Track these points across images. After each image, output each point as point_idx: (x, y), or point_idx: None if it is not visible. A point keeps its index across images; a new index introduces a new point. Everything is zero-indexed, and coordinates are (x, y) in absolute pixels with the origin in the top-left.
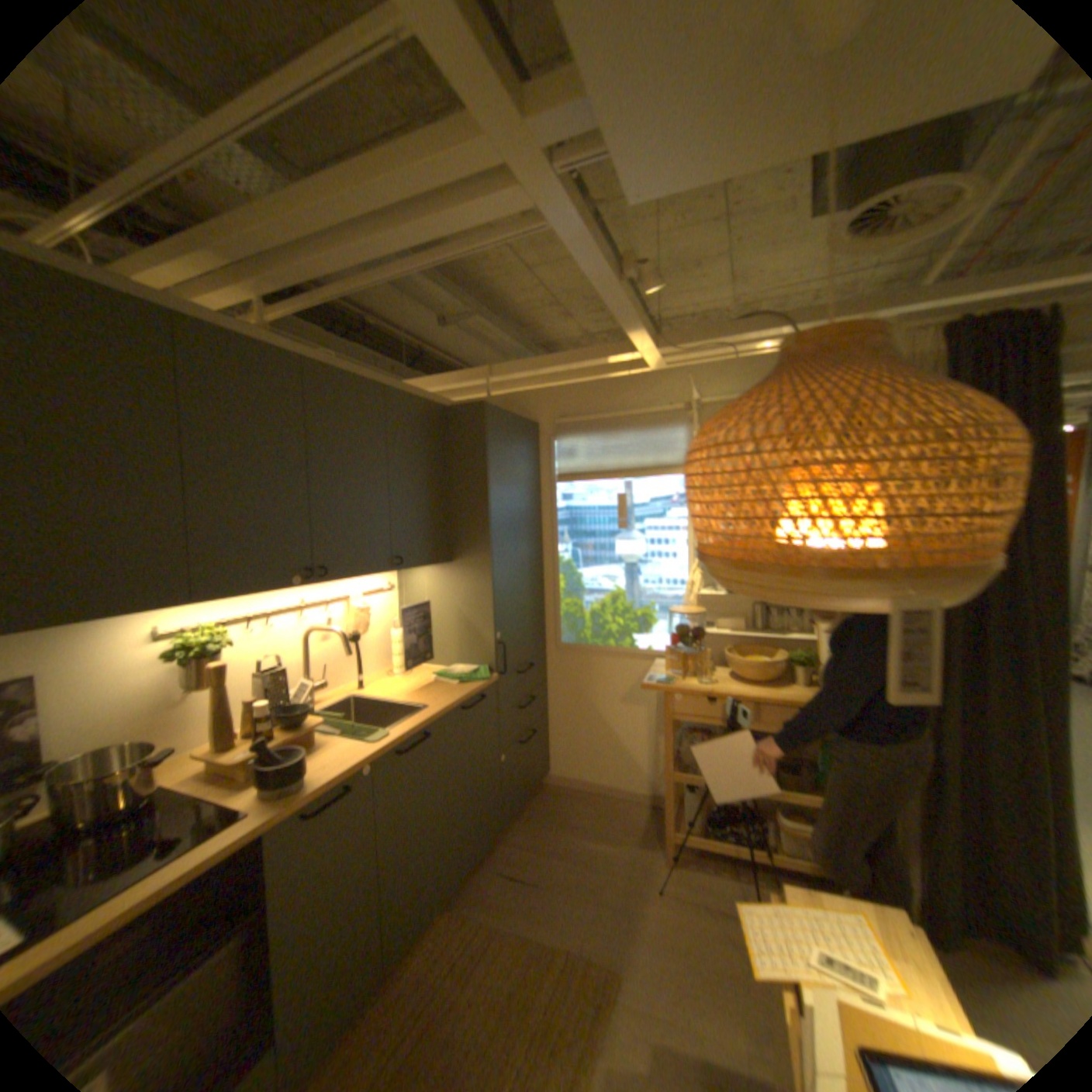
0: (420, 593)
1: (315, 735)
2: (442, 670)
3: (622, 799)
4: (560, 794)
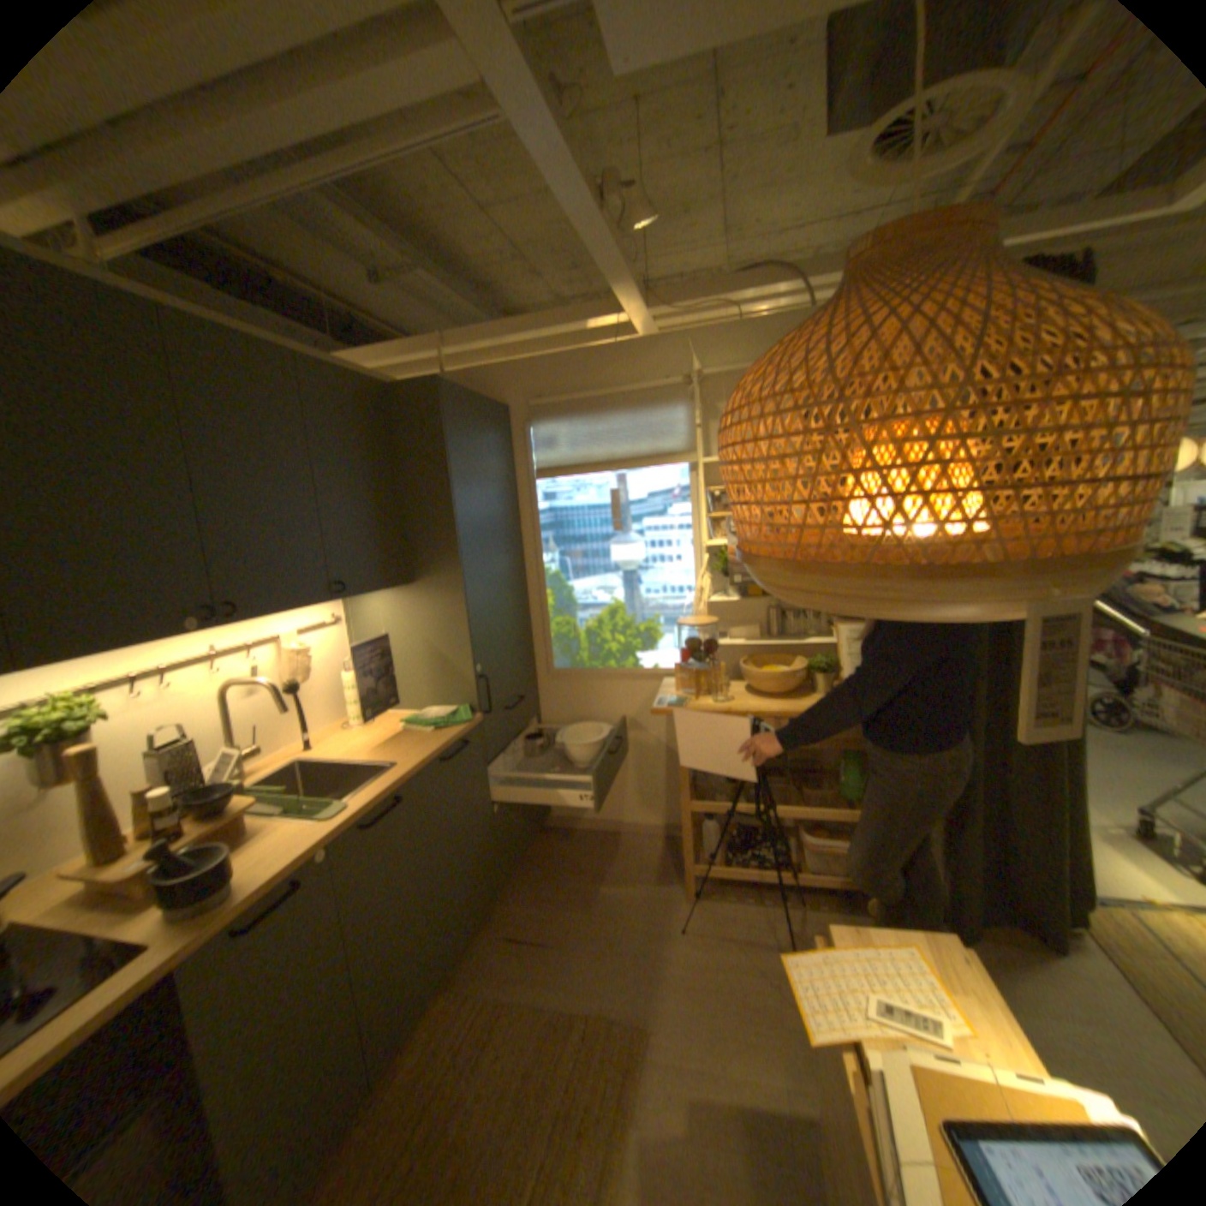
0: (374, 624)
1: (247, 818)
2: (412, 715)
3: (633, 833)
4: (564, 835)
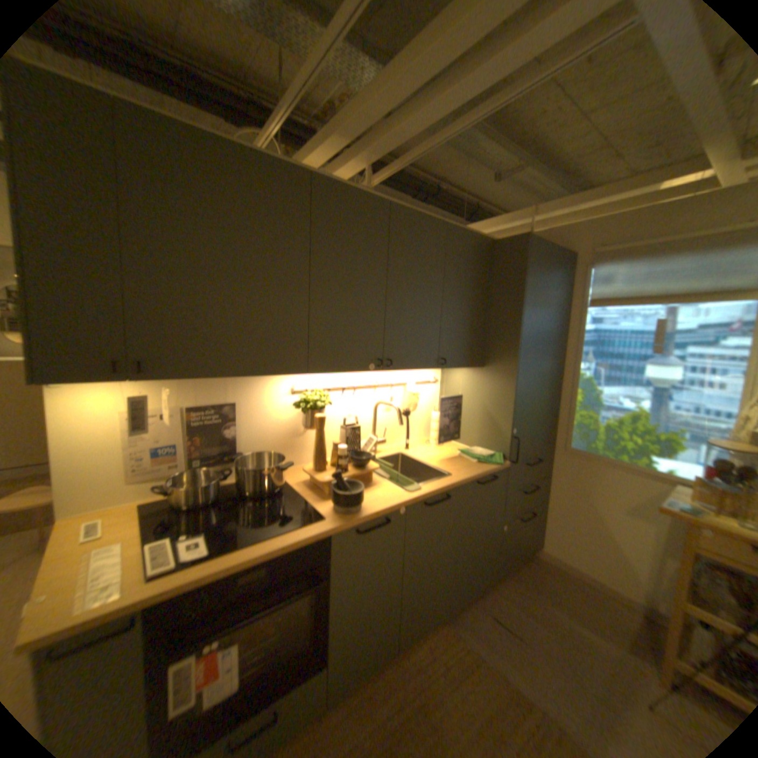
0: (455, 387)
1: (373, 474)
2: (465, 448)
3: (613, 597)
4: (551, 569)
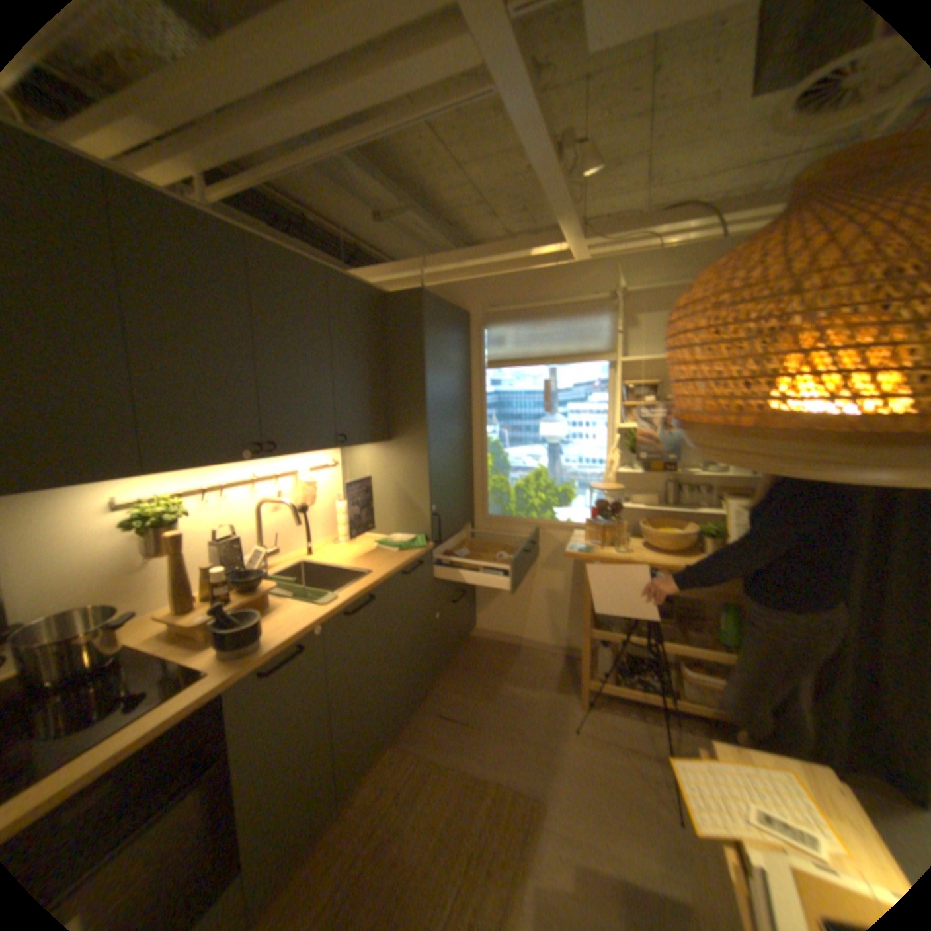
0: (362, 469)
1: (270, 597)
2: (383, 538)
3: (540, 650)
4: (485, 645)
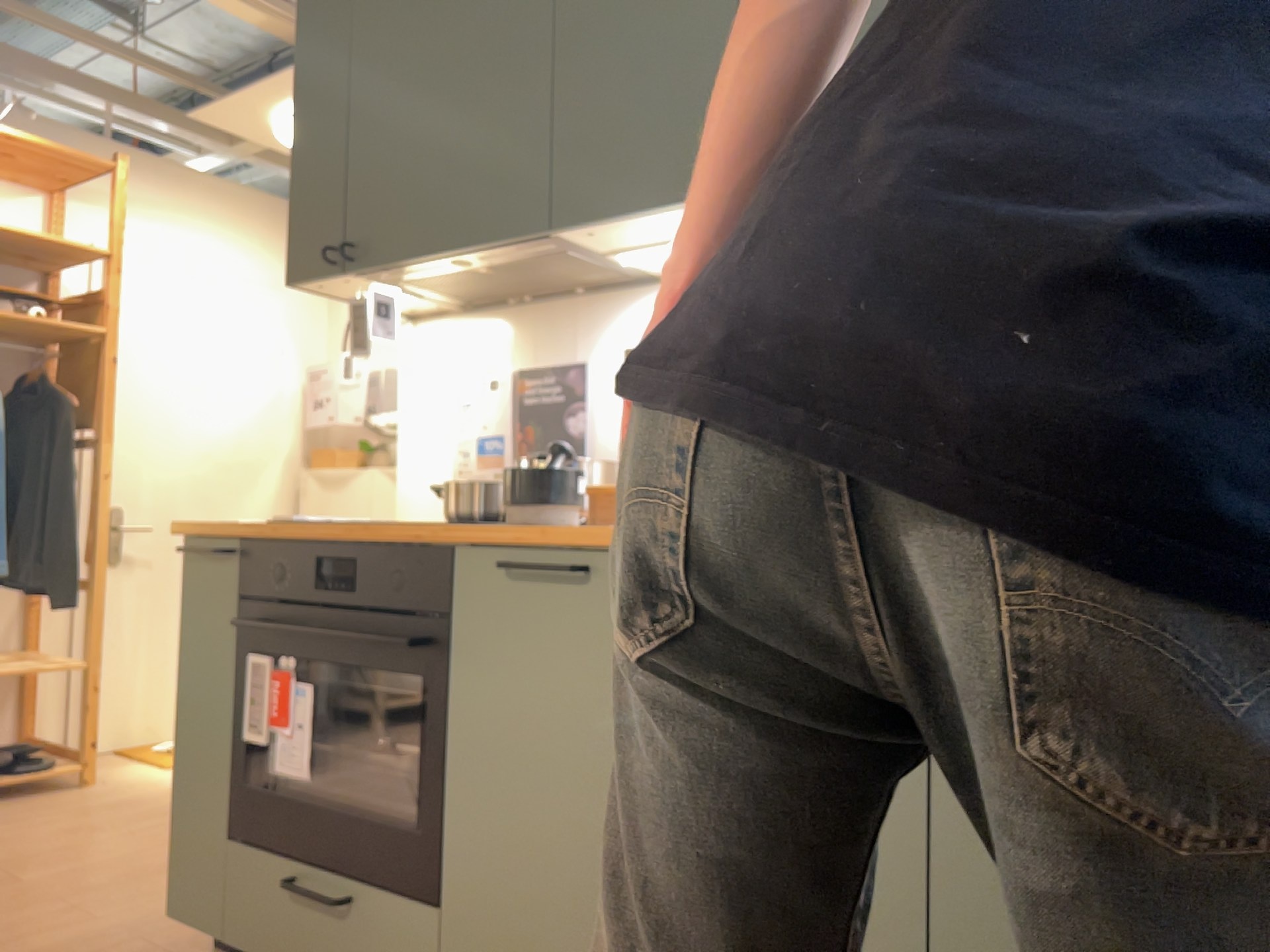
0: None
1: None
2: None
3: None
4: None
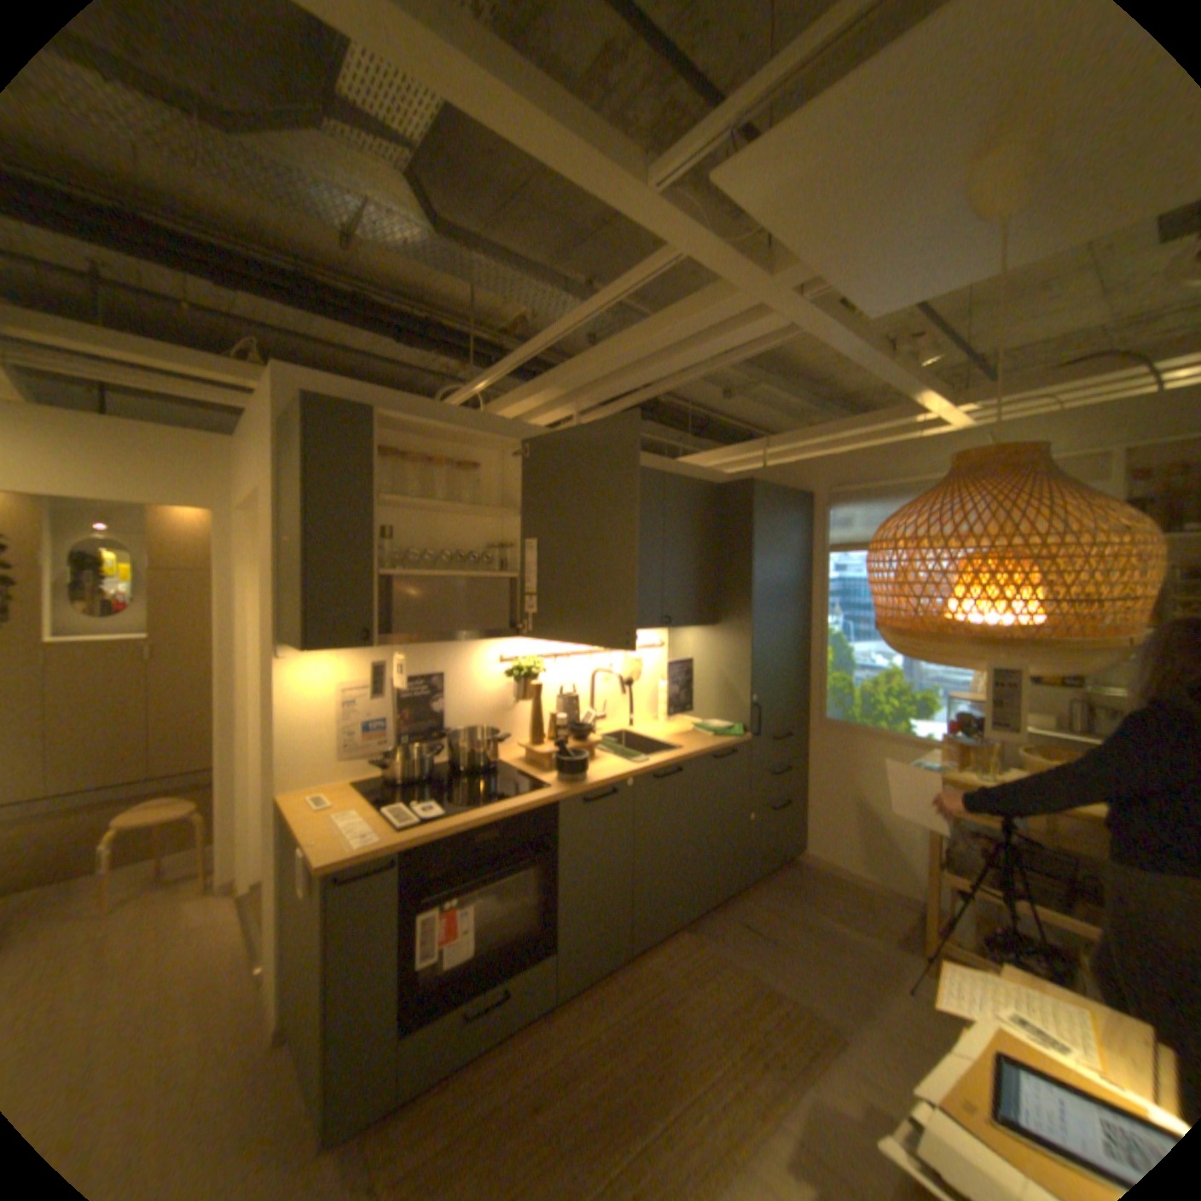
0: (685, 651)
1: (595, 750)
2: (700, 722)
3: (887, 898)
4: (816, 874)
